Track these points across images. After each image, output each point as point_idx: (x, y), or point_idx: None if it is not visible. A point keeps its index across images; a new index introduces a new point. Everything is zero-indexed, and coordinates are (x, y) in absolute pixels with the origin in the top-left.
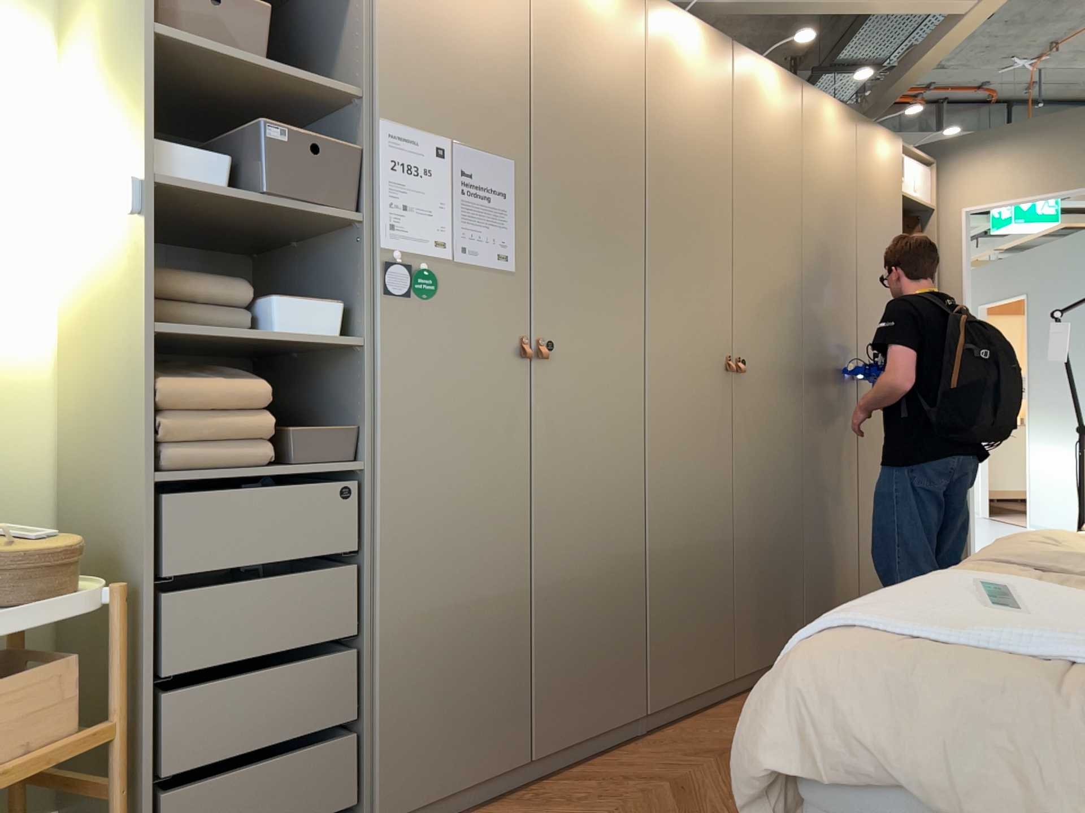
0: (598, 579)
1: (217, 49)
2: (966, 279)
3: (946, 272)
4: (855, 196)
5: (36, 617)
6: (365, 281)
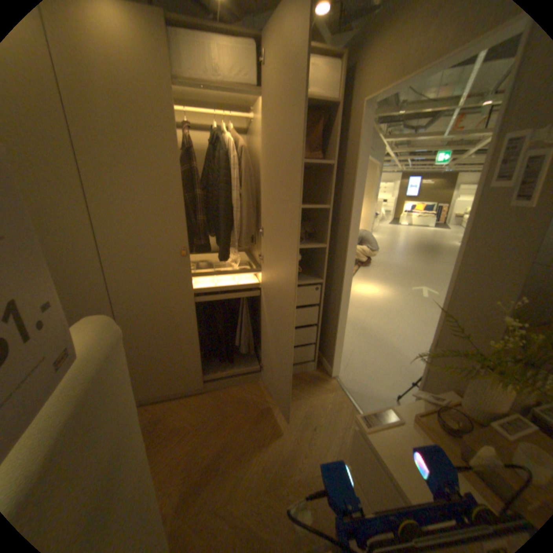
0: None
1: None
2: (361, 167)
3: (353, 160)
4: (168, 105)
5: None
6: None
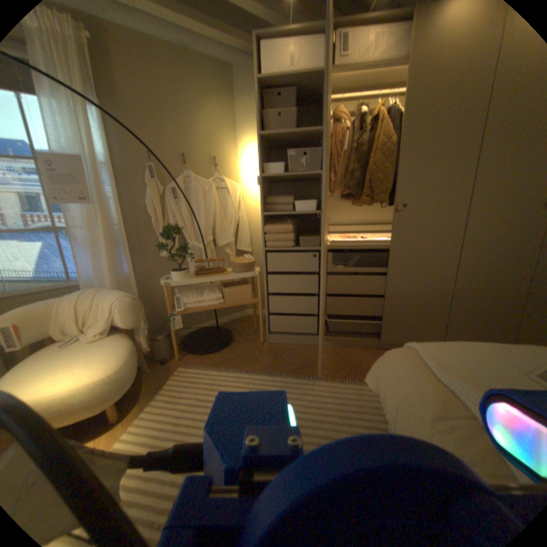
0: (419, 294)
1: (280, 129)
2: None
3: None
4: None
5: (239, 275)
6: (321, 192)
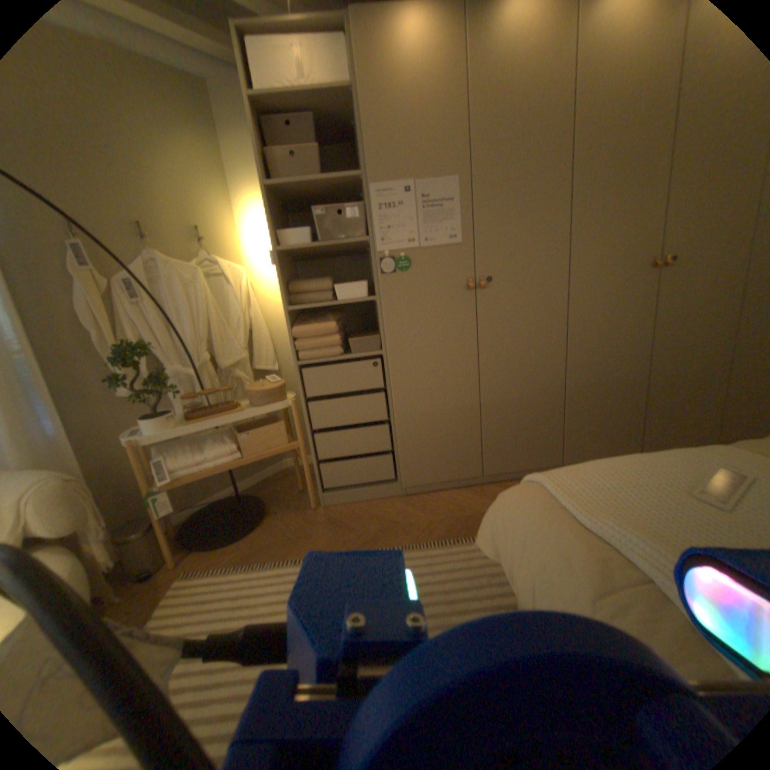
0: (524, 399)
1: (296, 177)
2: None
3: None
4: None
5: (263, 409)
6: (373, 269)
